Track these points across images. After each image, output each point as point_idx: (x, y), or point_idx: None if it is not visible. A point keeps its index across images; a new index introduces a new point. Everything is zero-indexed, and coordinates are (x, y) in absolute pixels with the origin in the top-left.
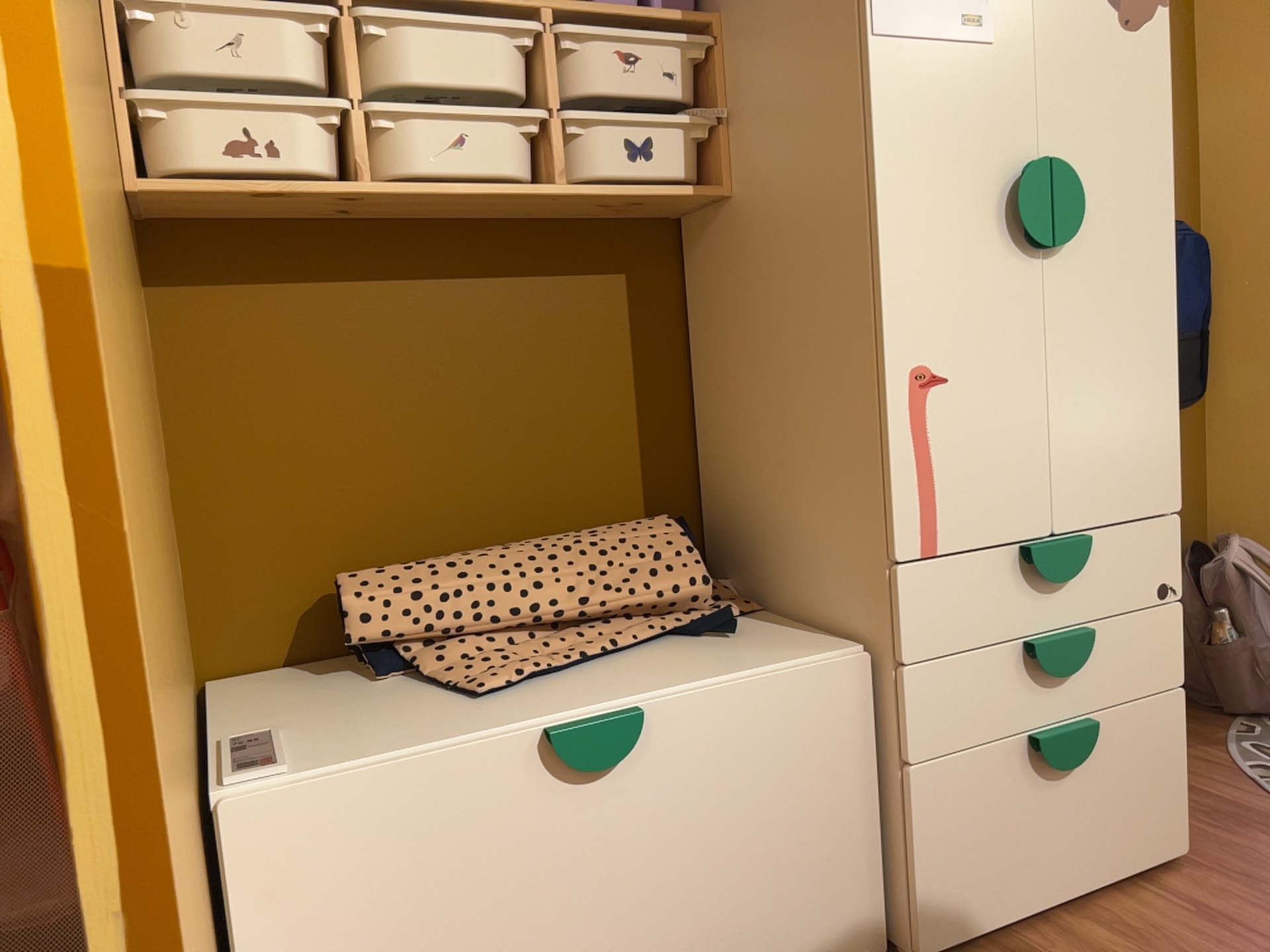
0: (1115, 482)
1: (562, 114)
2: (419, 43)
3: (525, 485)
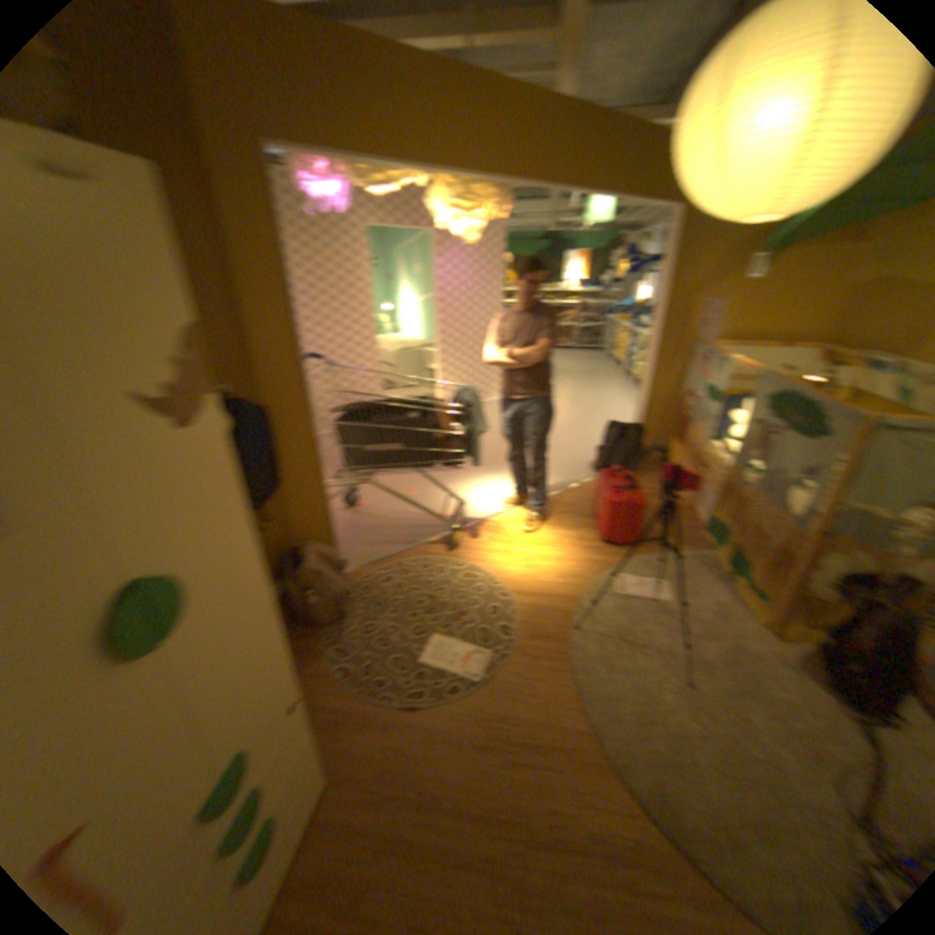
0: (255, 701)
1: None
2: None
3: None
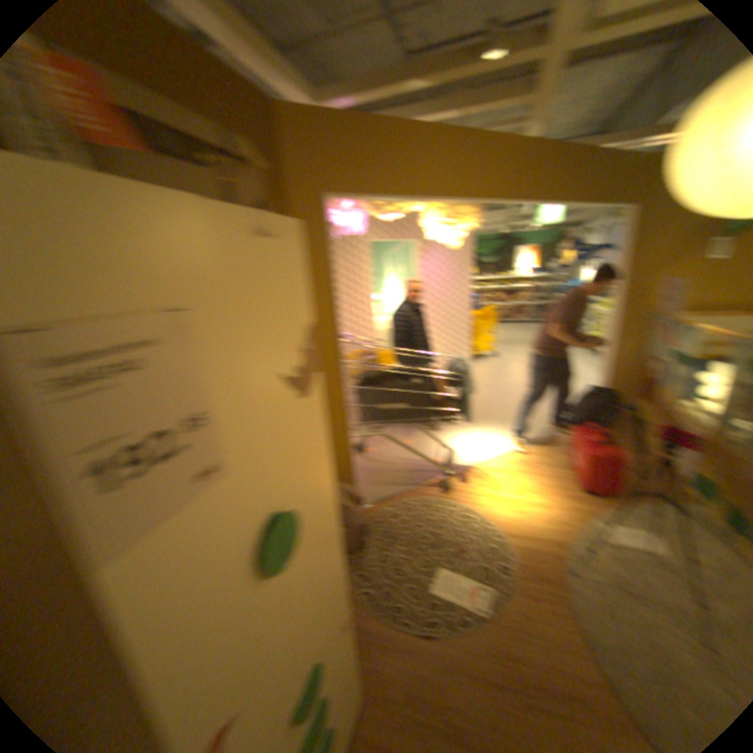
0: (326, 620)
1: None
2: None
3: None
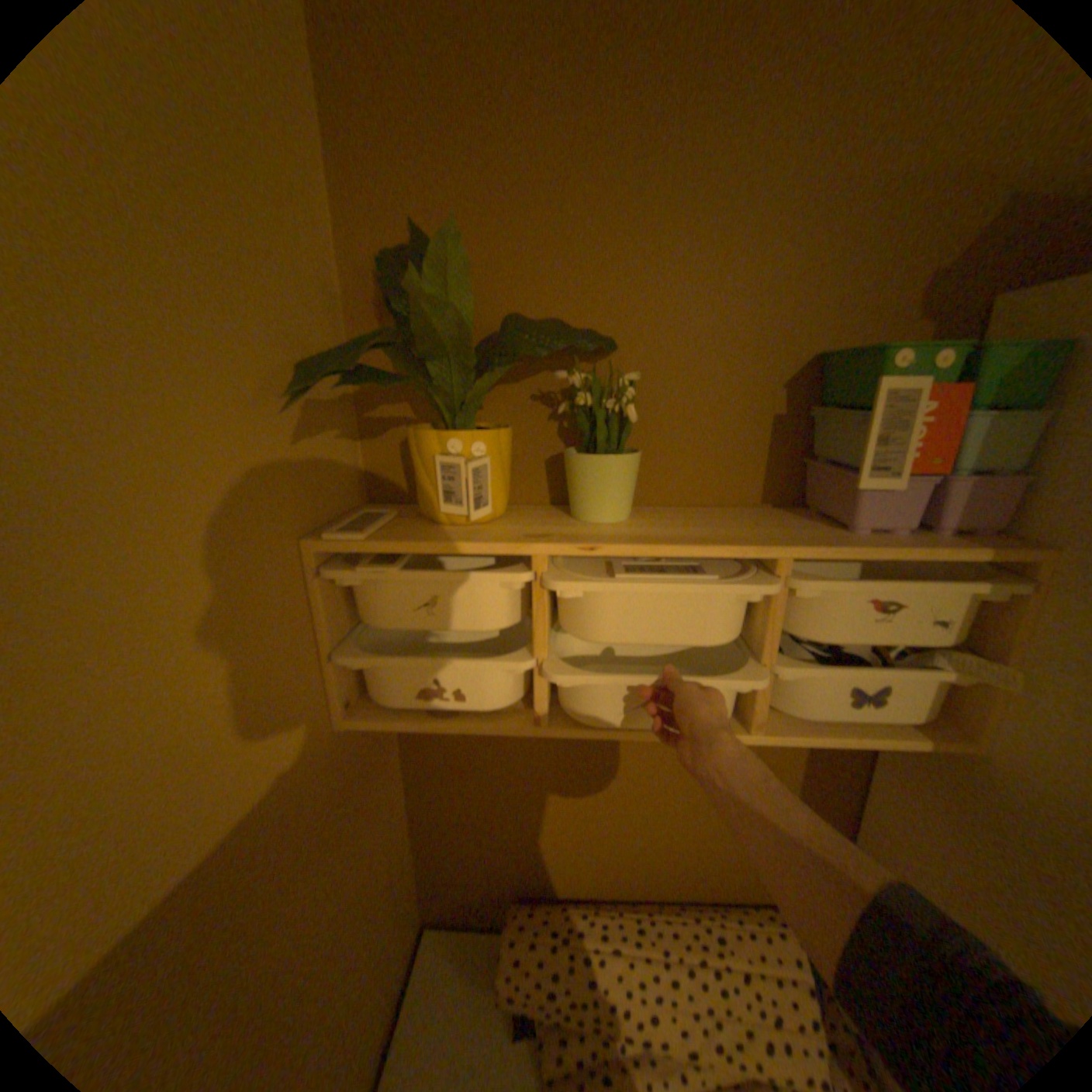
0: None
1: (774, 669)
2: (615, 597)
3: (670, 857)
